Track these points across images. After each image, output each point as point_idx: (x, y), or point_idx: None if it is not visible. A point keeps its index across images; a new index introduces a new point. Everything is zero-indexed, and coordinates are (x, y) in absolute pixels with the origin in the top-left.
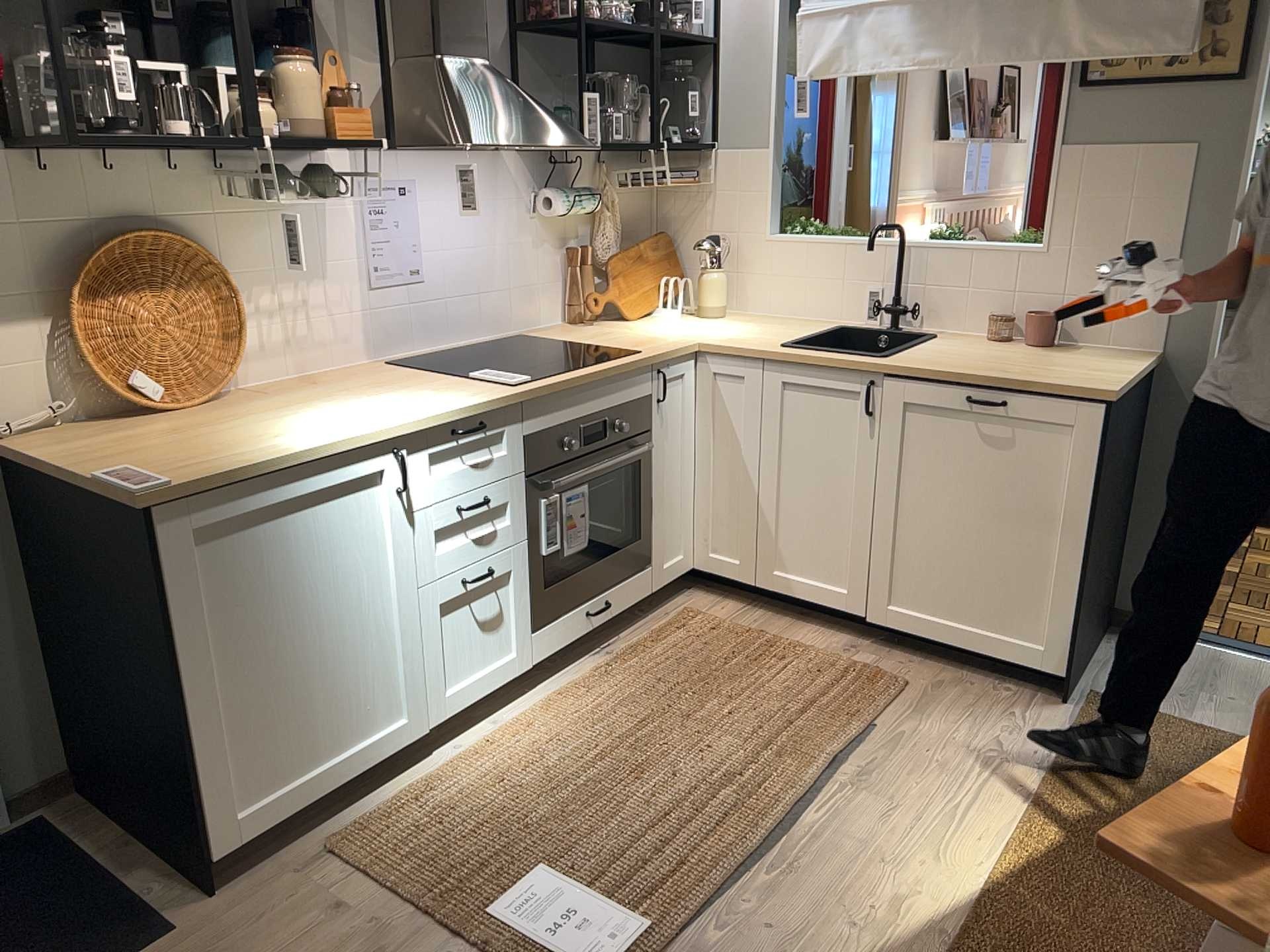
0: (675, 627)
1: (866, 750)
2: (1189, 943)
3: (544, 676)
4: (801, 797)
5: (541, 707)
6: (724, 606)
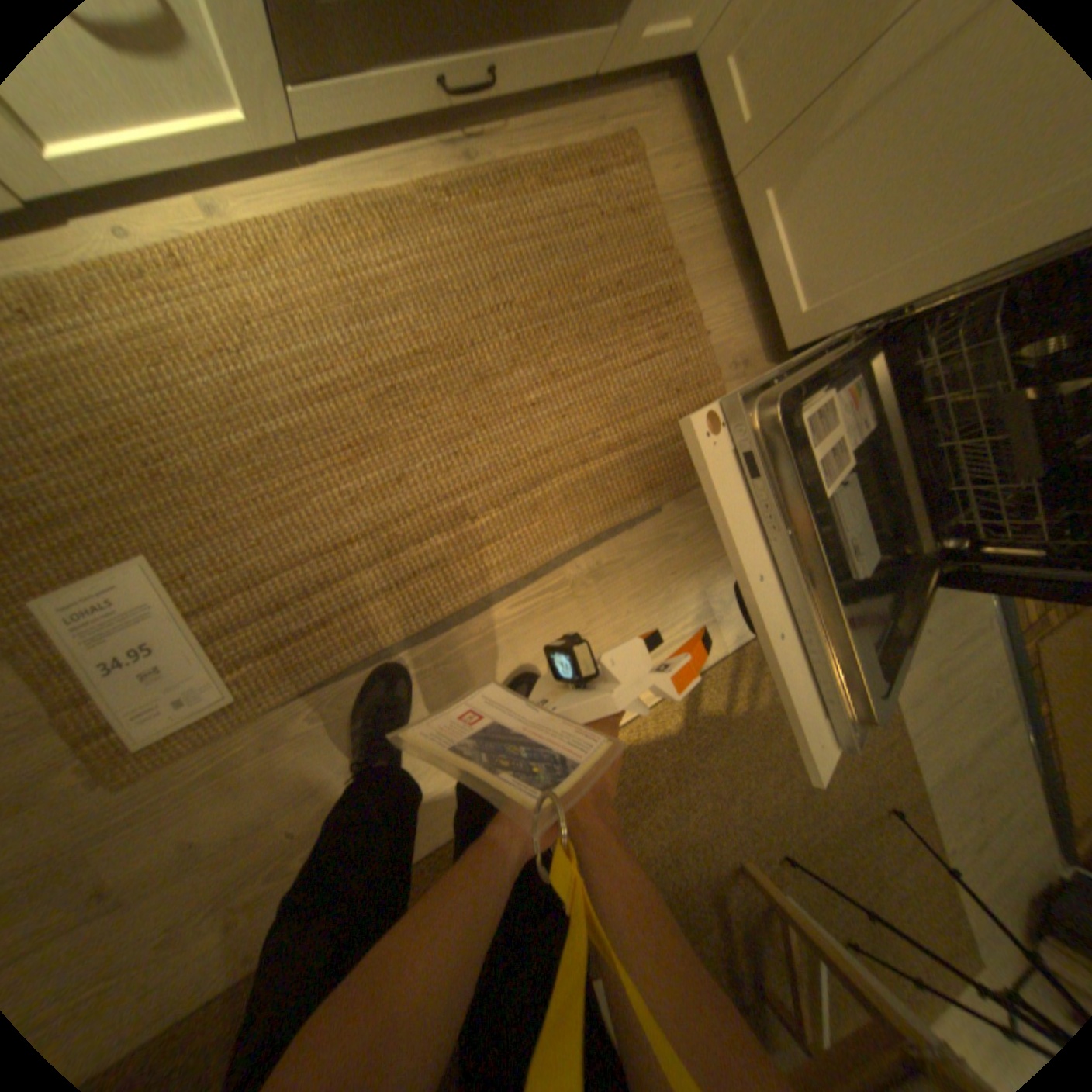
0: (587, 164)
1: (621, 541)
2: (656, 860)
3: (342, 137)
4: (508, 581)
5: (294, 220)
6: (680, 157)
